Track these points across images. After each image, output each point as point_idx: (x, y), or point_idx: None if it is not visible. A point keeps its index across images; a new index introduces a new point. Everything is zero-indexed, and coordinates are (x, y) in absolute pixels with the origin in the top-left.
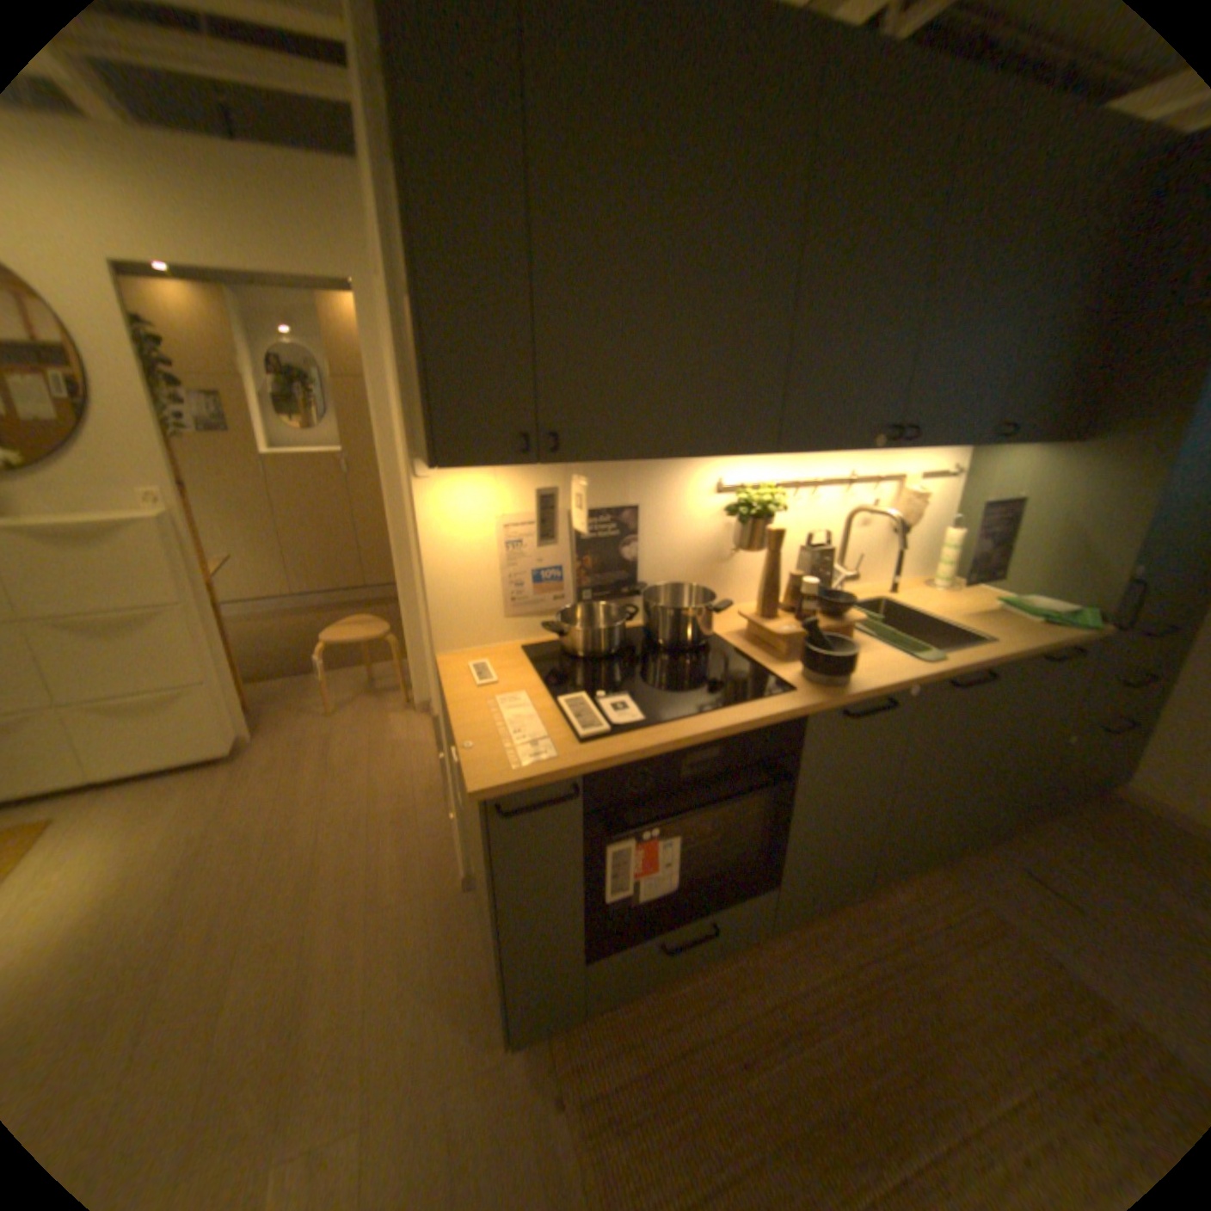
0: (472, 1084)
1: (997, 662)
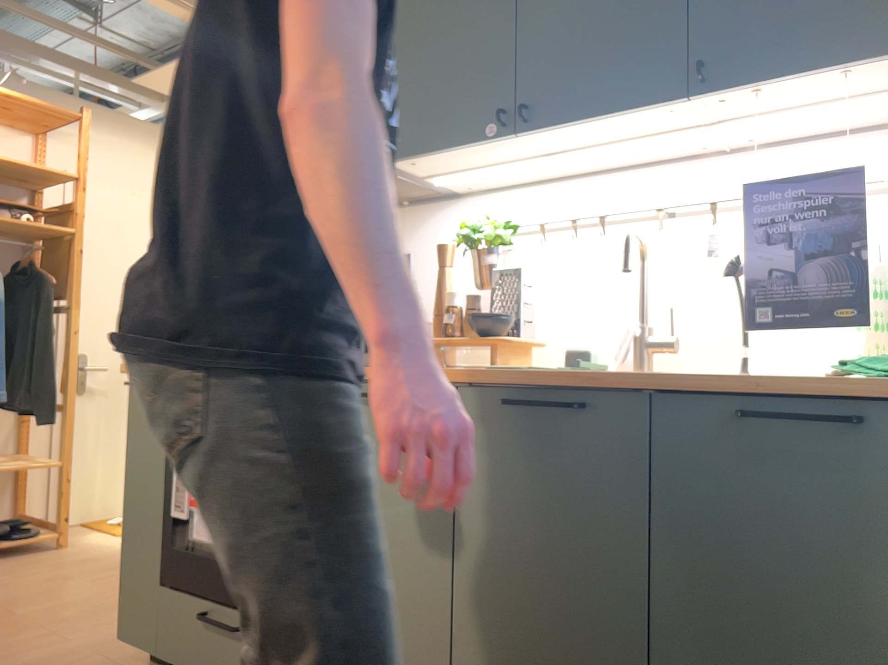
0: (104, 664)
1: (583, 382)
